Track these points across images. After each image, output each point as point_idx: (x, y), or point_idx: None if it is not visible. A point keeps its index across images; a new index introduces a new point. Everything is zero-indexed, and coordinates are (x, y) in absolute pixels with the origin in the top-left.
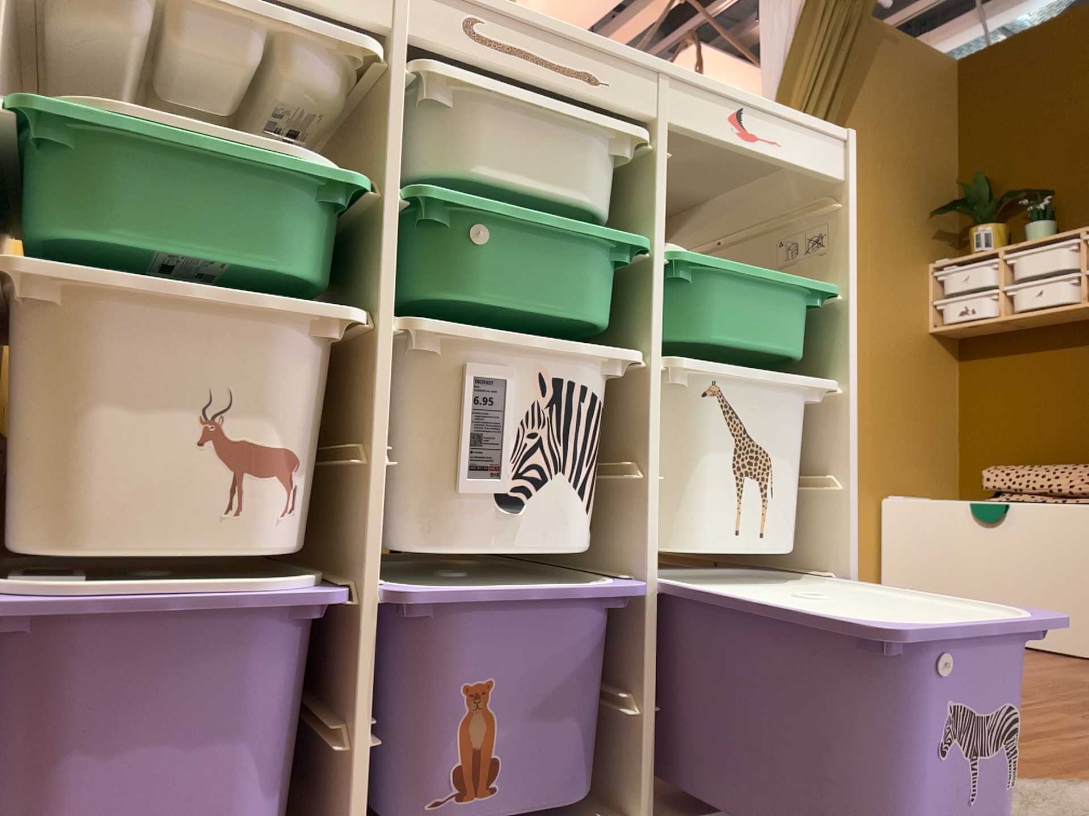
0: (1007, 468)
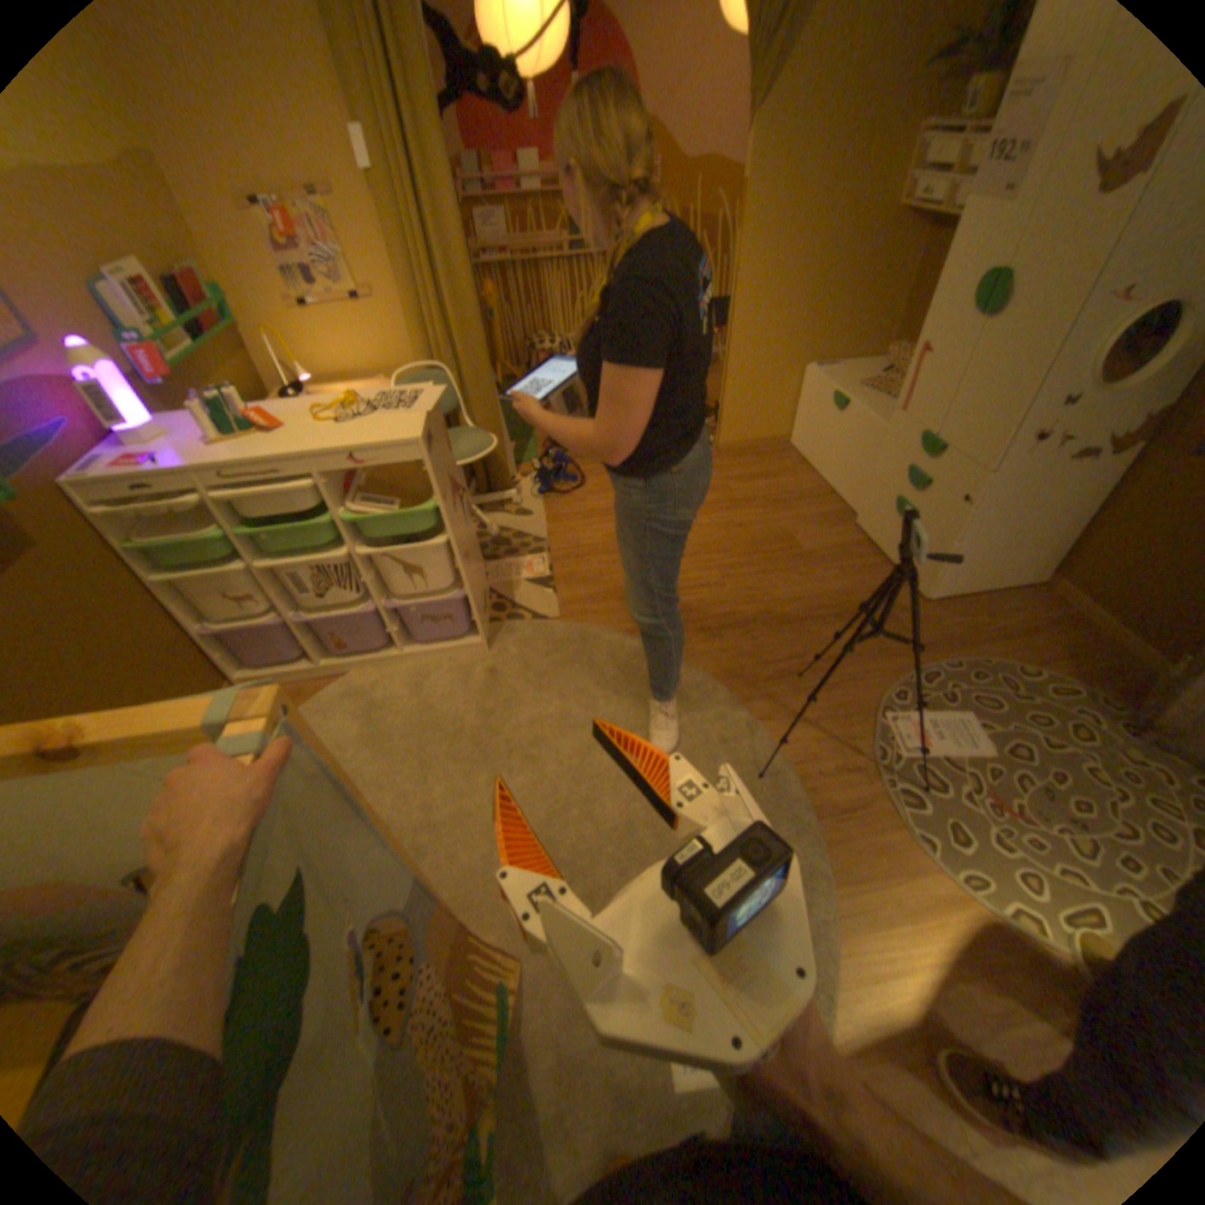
0: (906, 352)
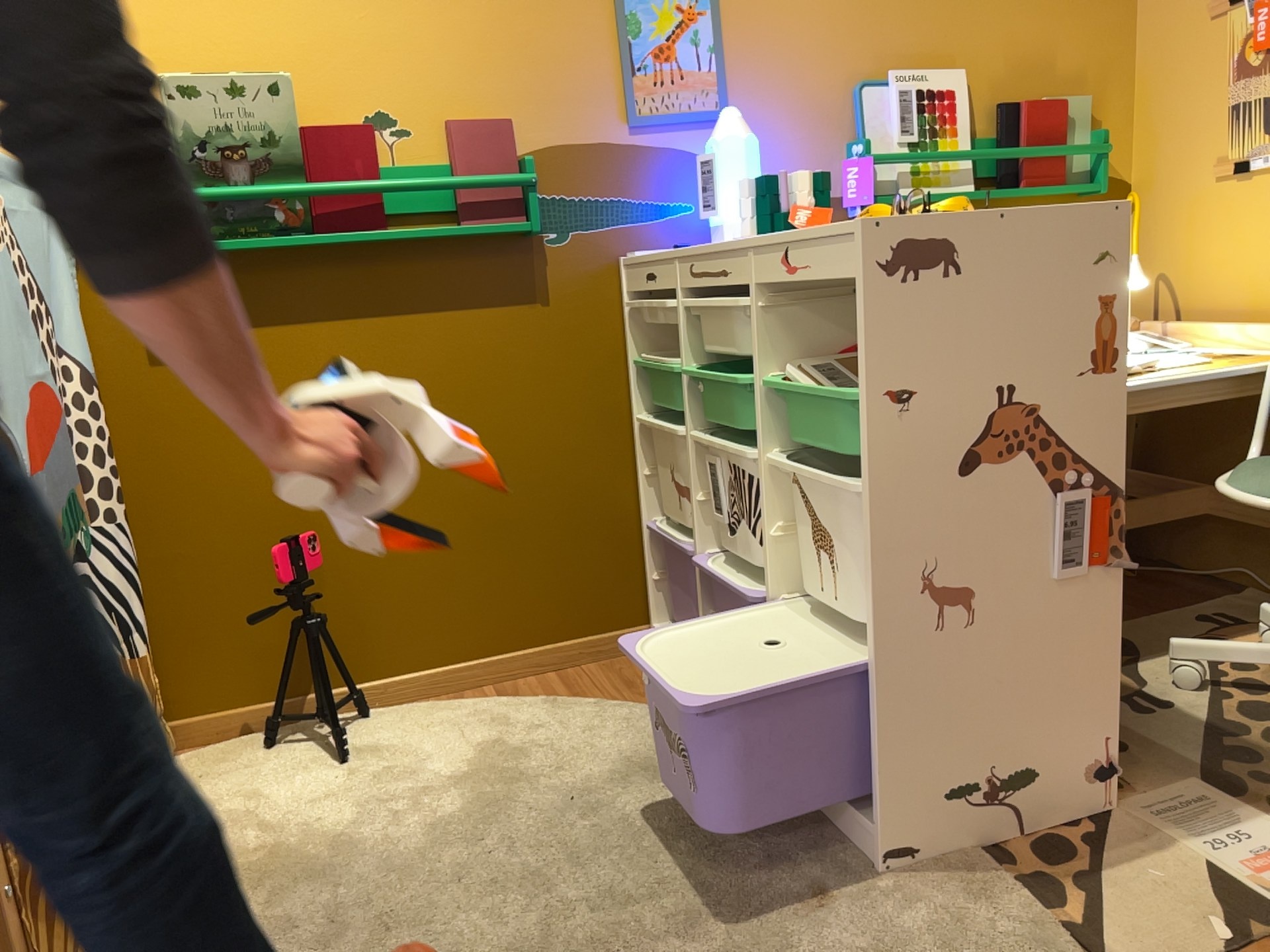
0: None
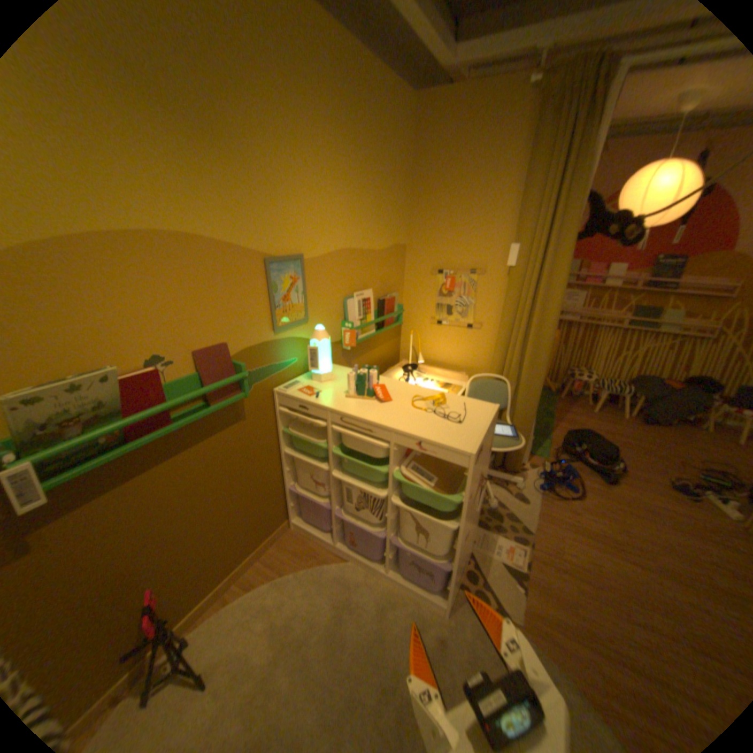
0: None
